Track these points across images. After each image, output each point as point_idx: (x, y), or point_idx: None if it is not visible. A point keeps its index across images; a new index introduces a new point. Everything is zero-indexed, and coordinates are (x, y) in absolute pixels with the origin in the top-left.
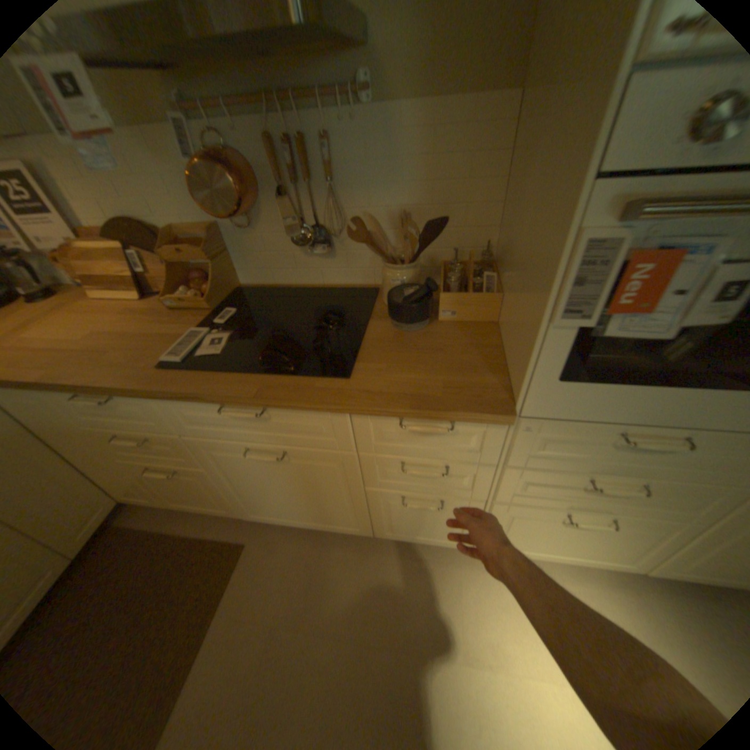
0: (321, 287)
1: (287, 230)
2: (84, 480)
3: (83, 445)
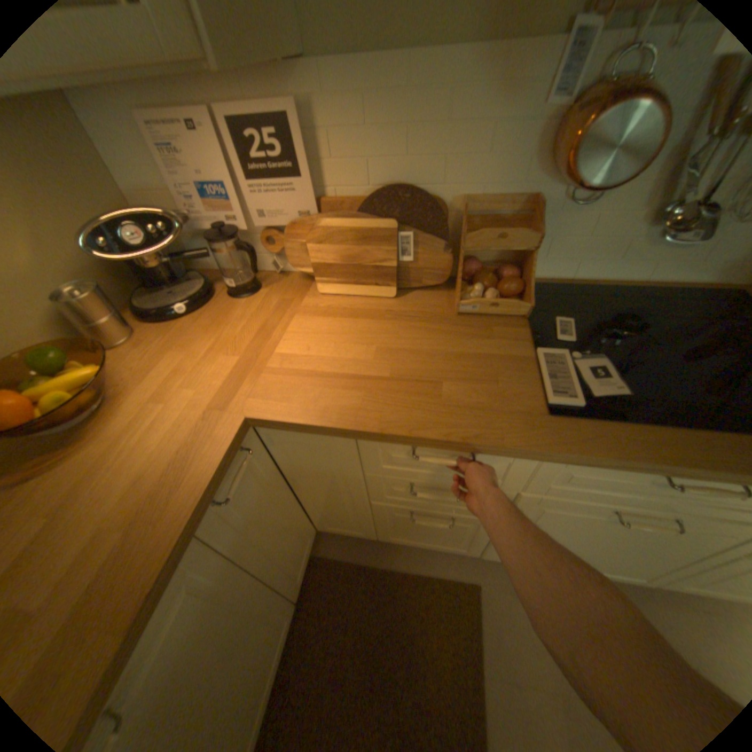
0: (641, 284)
1: (651, 206)
2: (302, 514)
3: (341, 485)
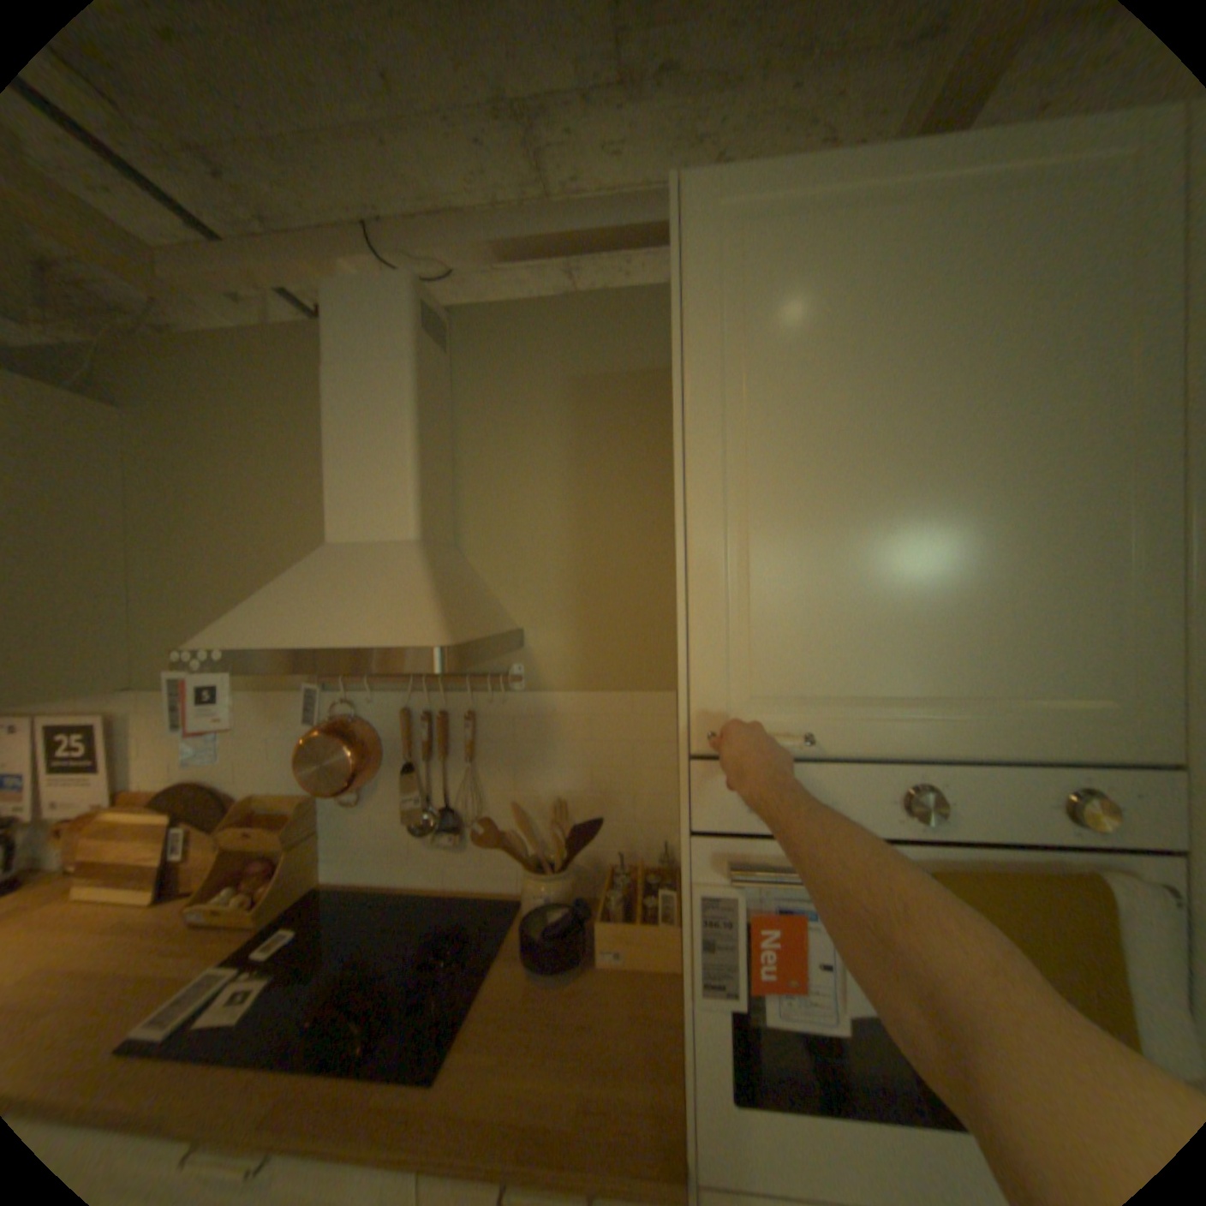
0: (439, 895)
1: (407, 813)
2: None
3: None
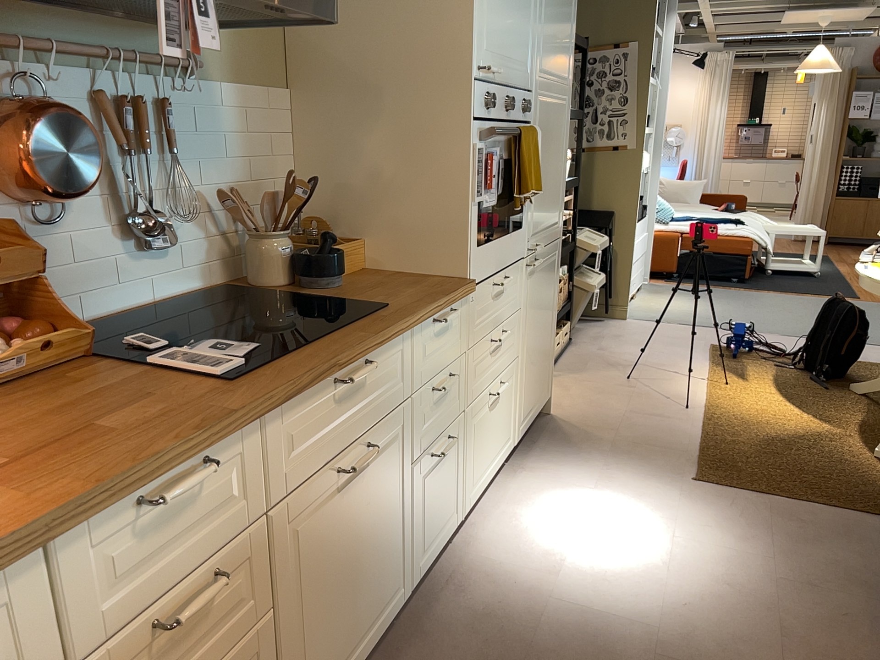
0: (152, 307)
1: (113, 222)
2: None
3: None
